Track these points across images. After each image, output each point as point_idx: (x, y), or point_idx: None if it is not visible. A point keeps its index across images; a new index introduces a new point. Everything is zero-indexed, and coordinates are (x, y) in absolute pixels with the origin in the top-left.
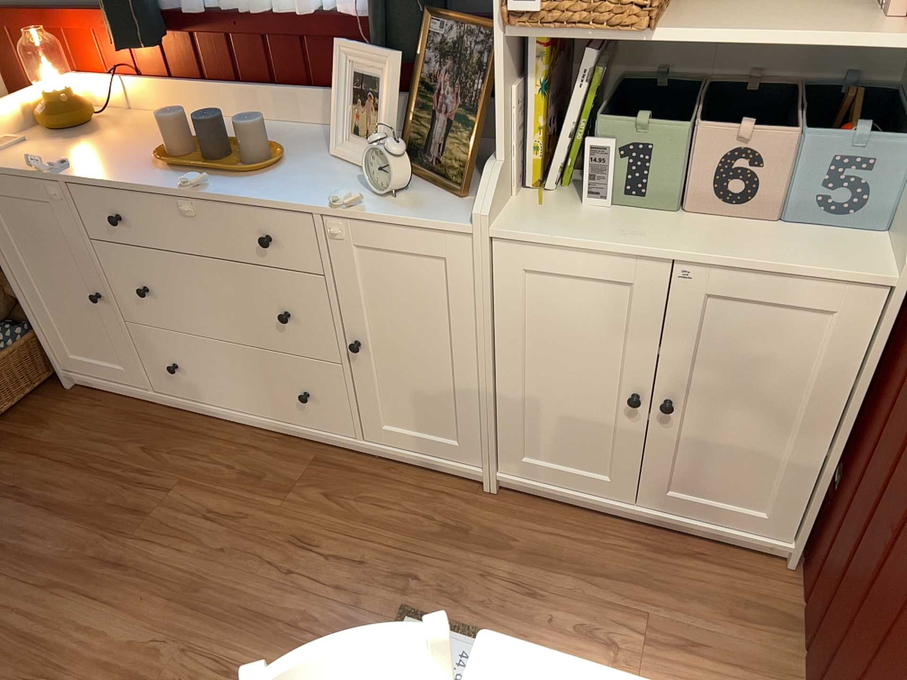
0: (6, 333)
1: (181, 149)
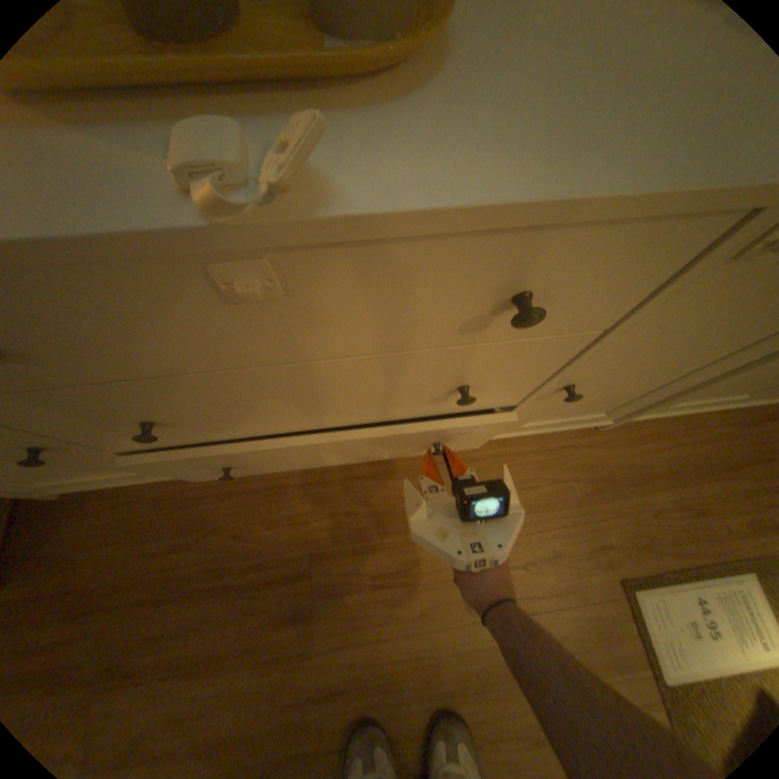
0: None
1: None
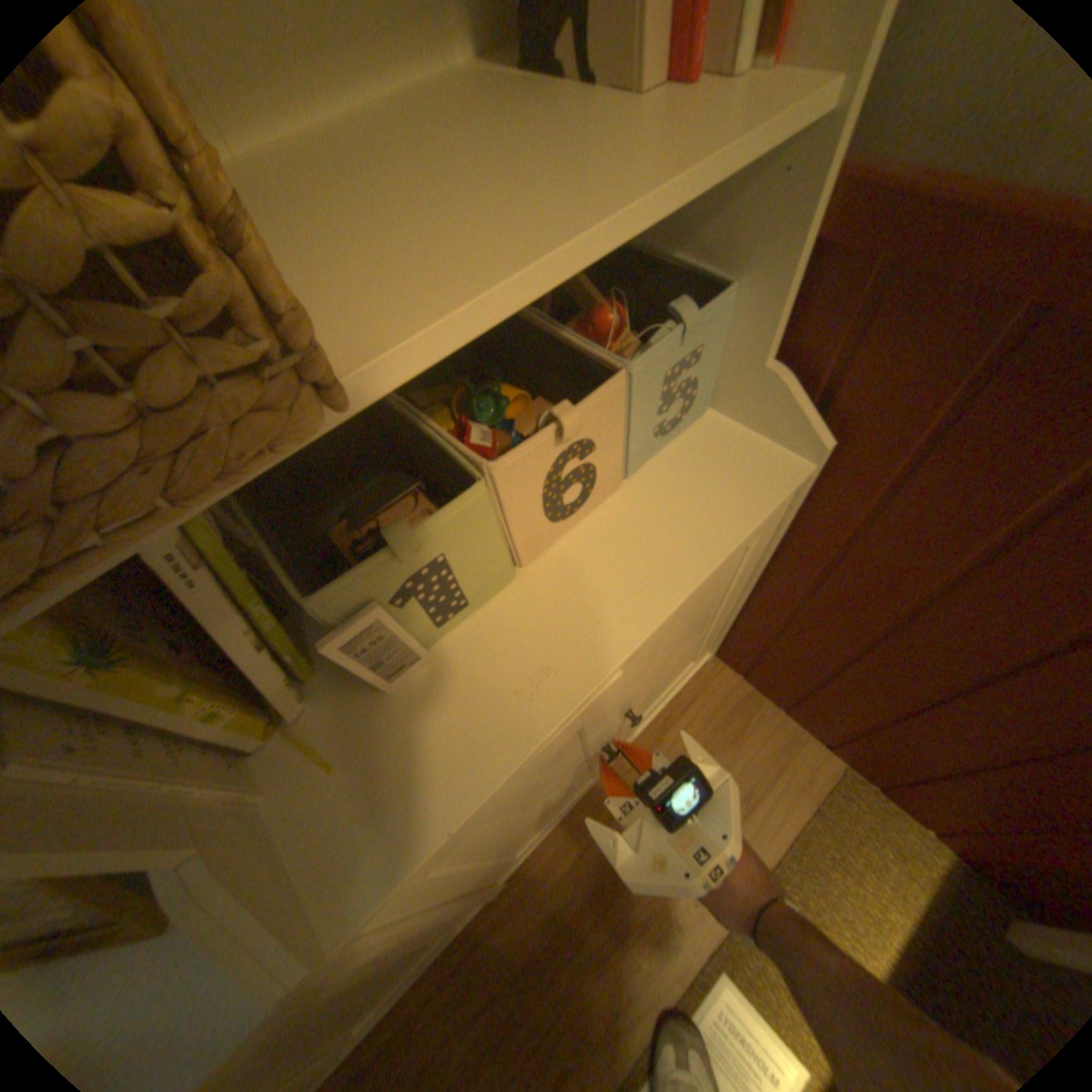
0: None
1: None
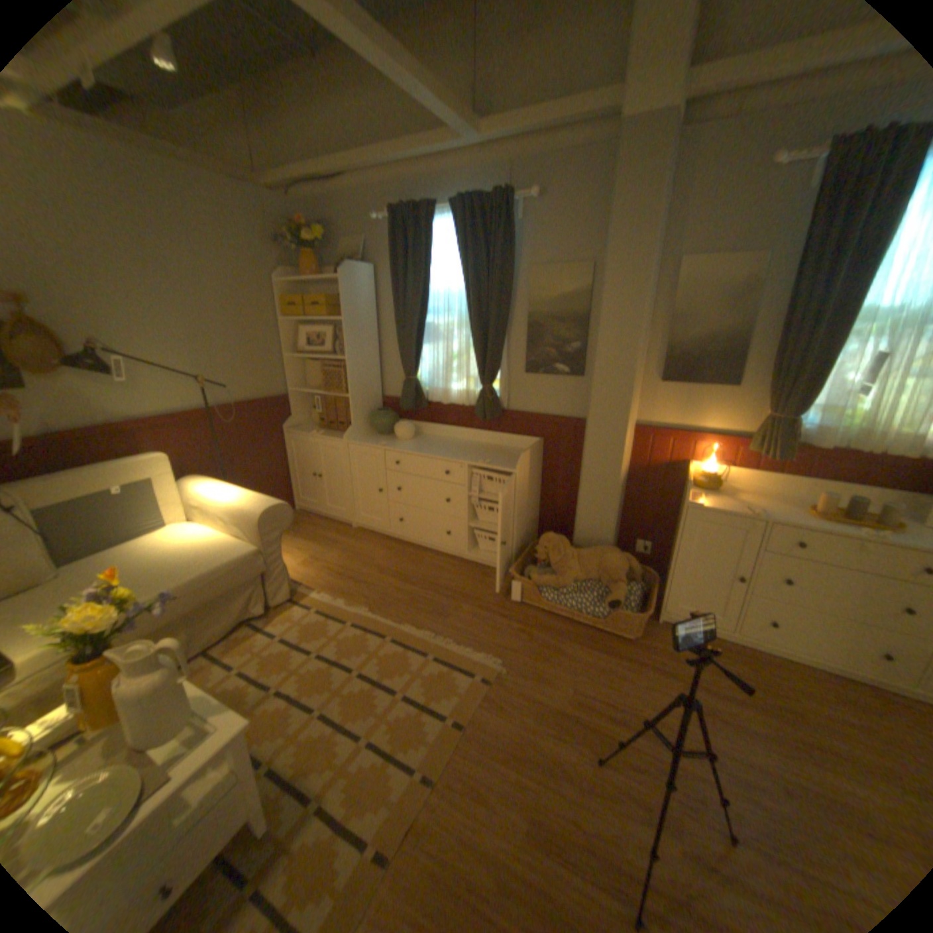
0: (631, 586)
1: (830, 511)
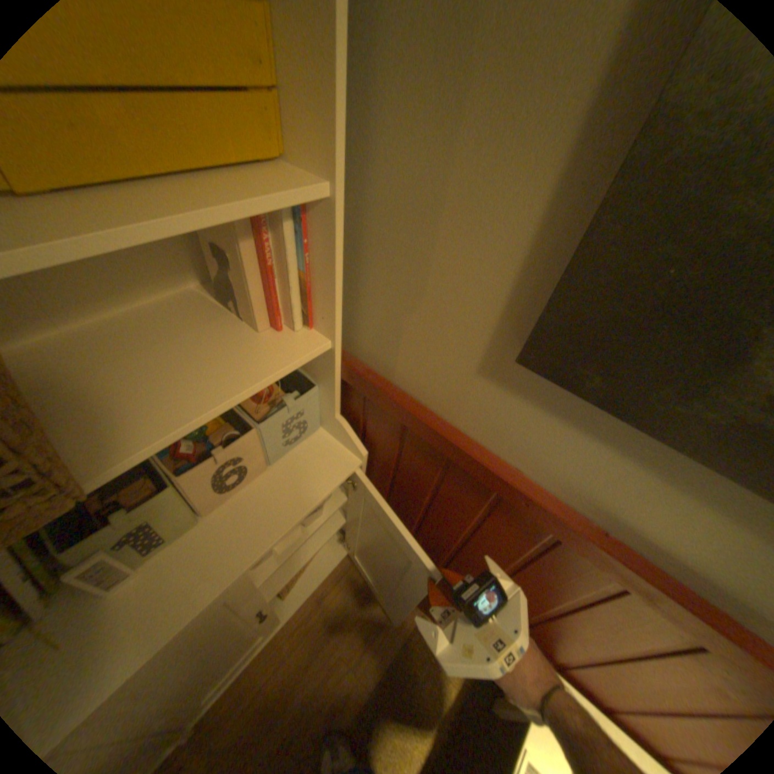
0: None
1: None
